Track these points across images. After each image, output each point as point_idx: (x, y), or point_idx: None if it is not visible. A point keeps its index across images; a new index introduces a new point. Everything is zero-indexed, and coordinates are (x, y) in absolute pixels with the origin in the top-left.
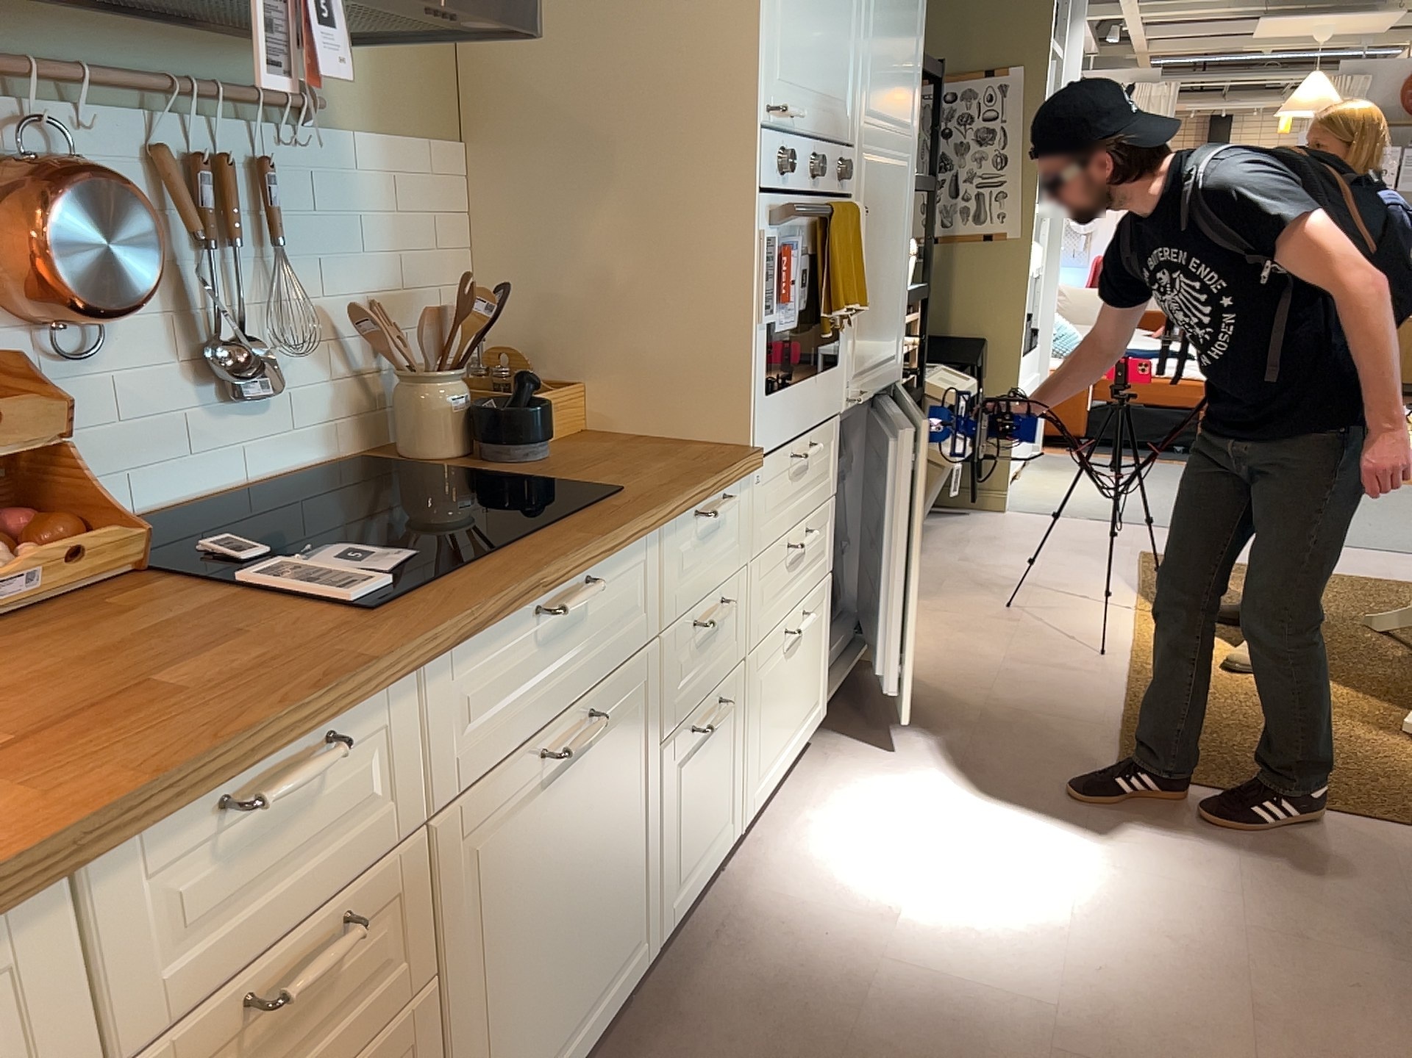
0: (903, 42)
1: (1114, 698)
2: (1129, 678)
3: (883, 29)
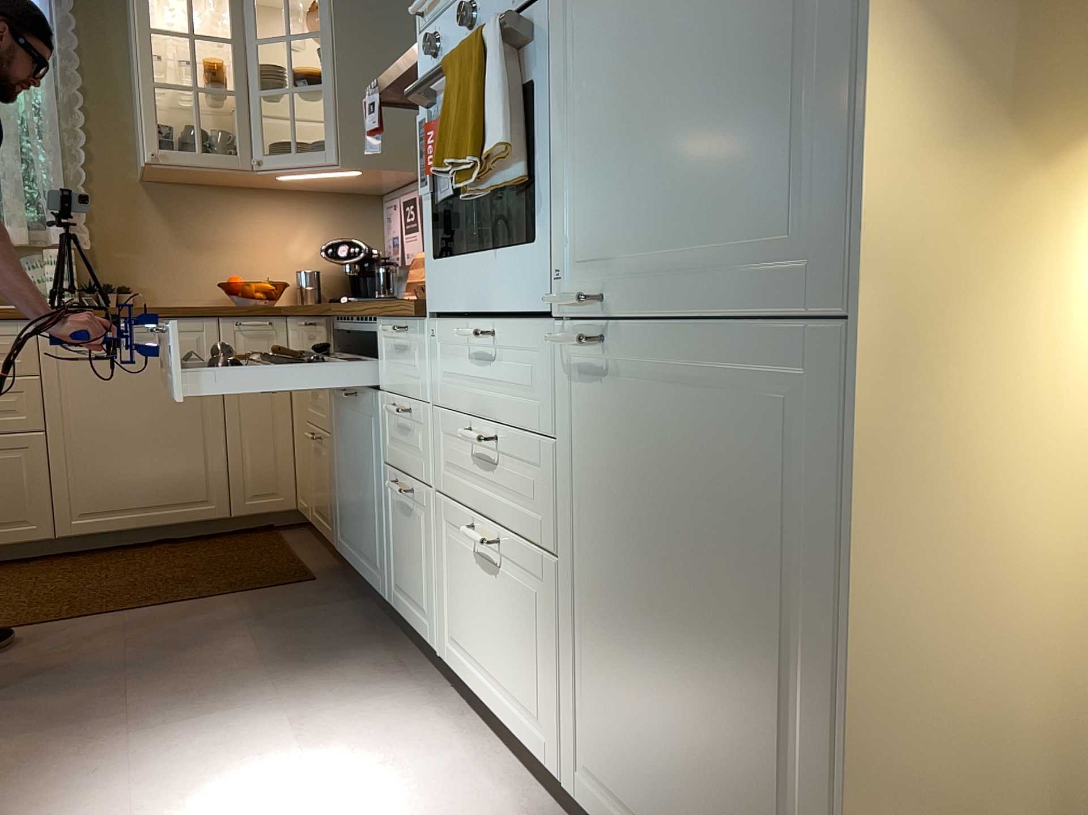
0: None
1: None
2: None
3: None
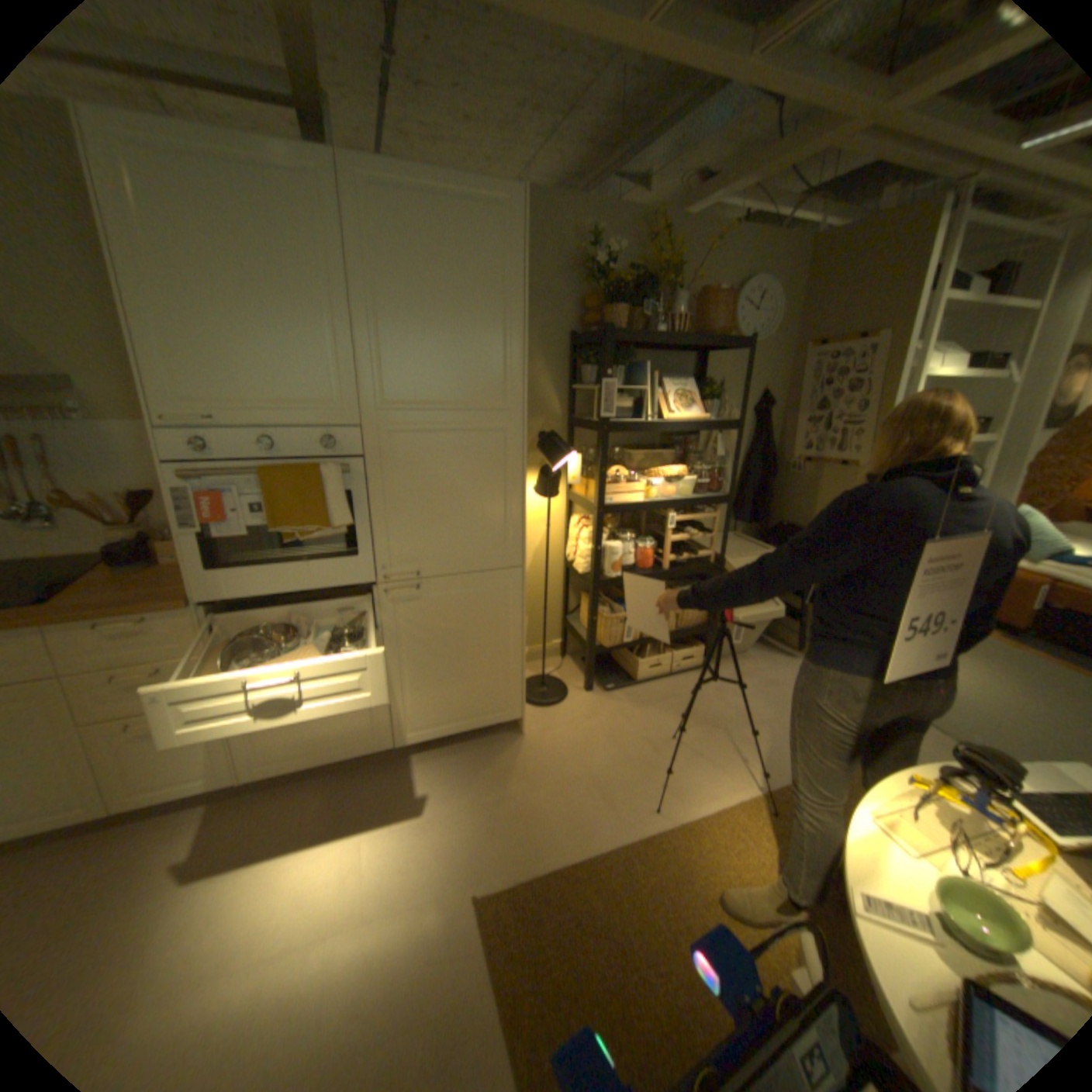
0: (463, 345)
1: (592, 855)
2: (633, 848)
3: (403, 342)
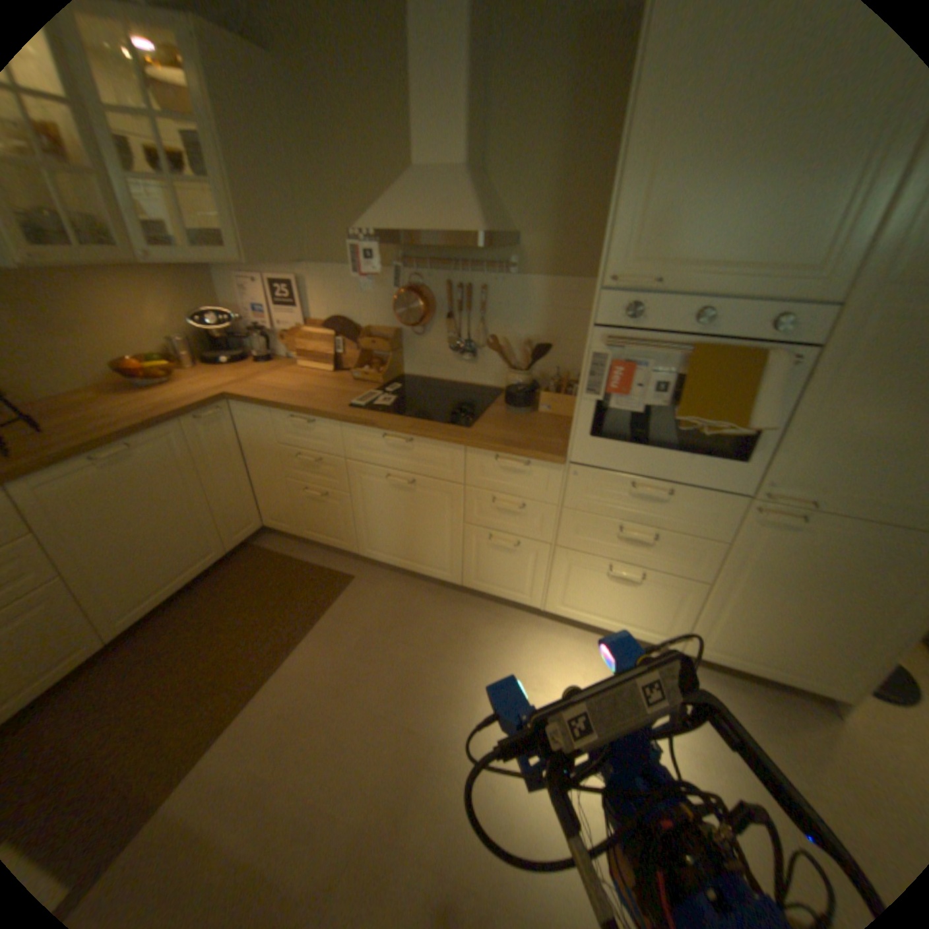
0: None
1: None
2: None
3: None
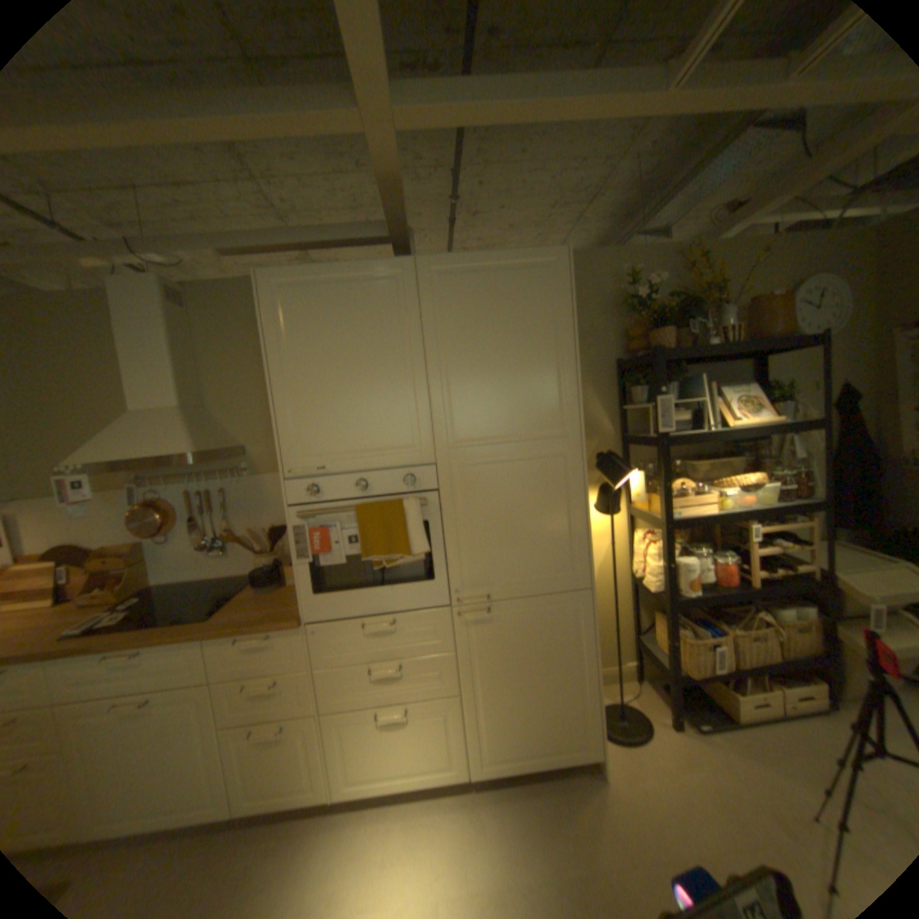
0: (521, 384)
1: None
2: None
3: (470, 389)
